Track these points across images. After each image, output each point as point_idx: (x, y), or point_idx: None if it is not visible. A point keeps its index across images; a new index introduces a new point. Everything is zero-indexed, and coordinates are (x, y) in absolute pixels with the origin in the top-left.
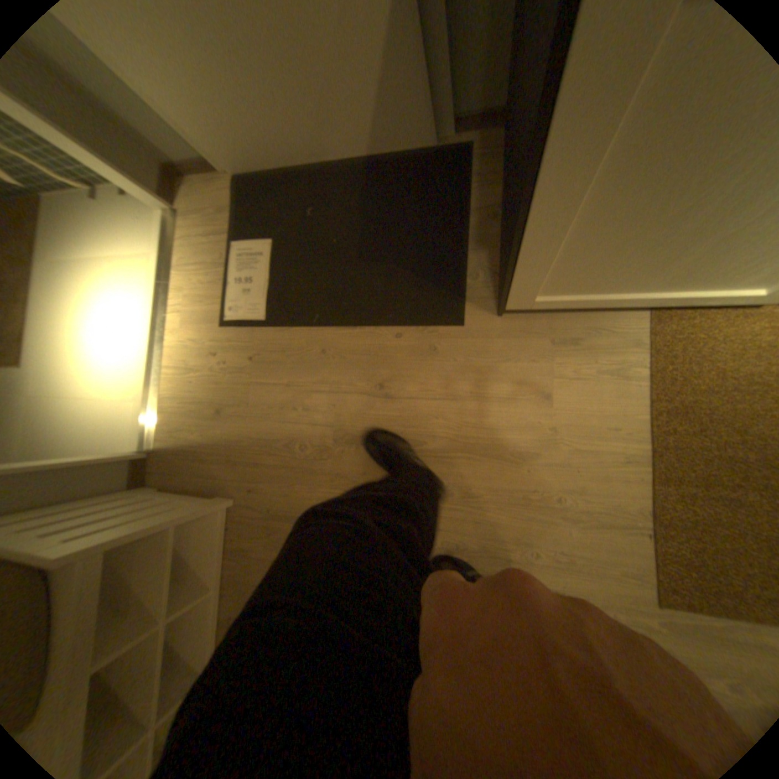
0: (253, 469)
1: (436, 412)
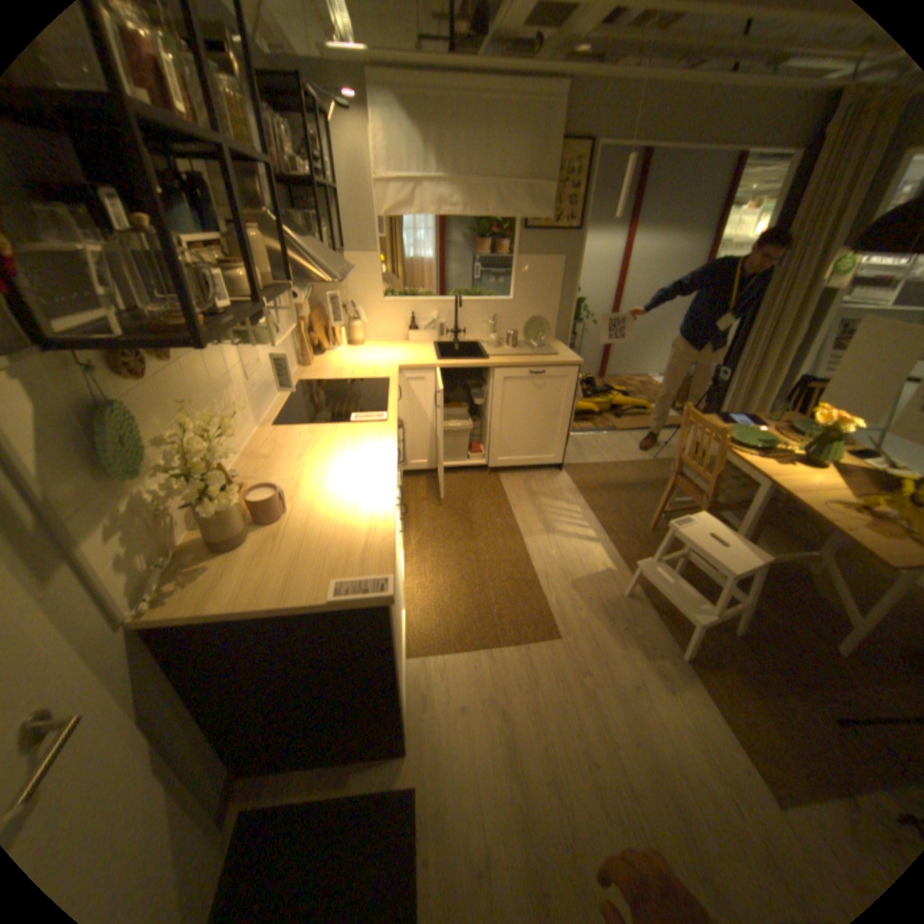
0: None
1: (493, 796)
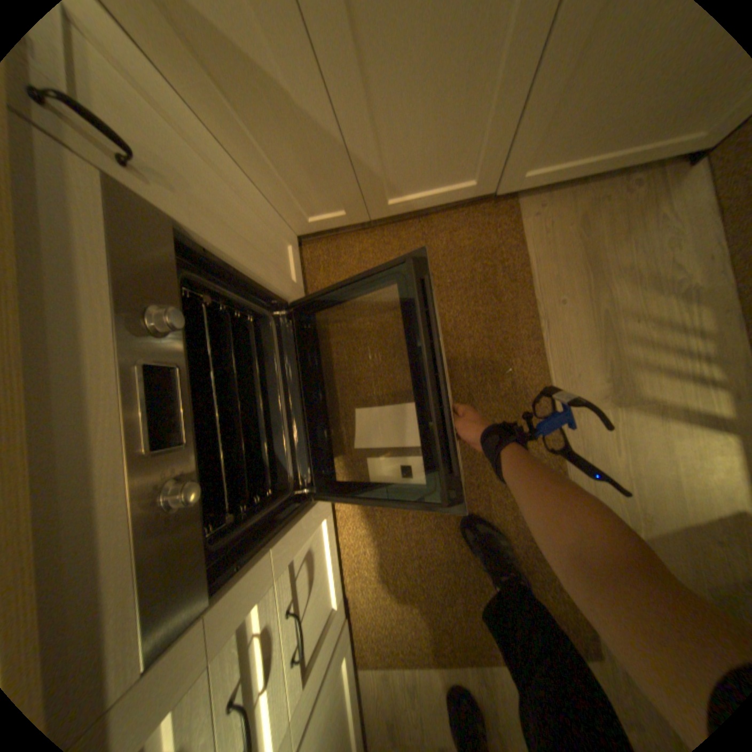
0: None
1: None
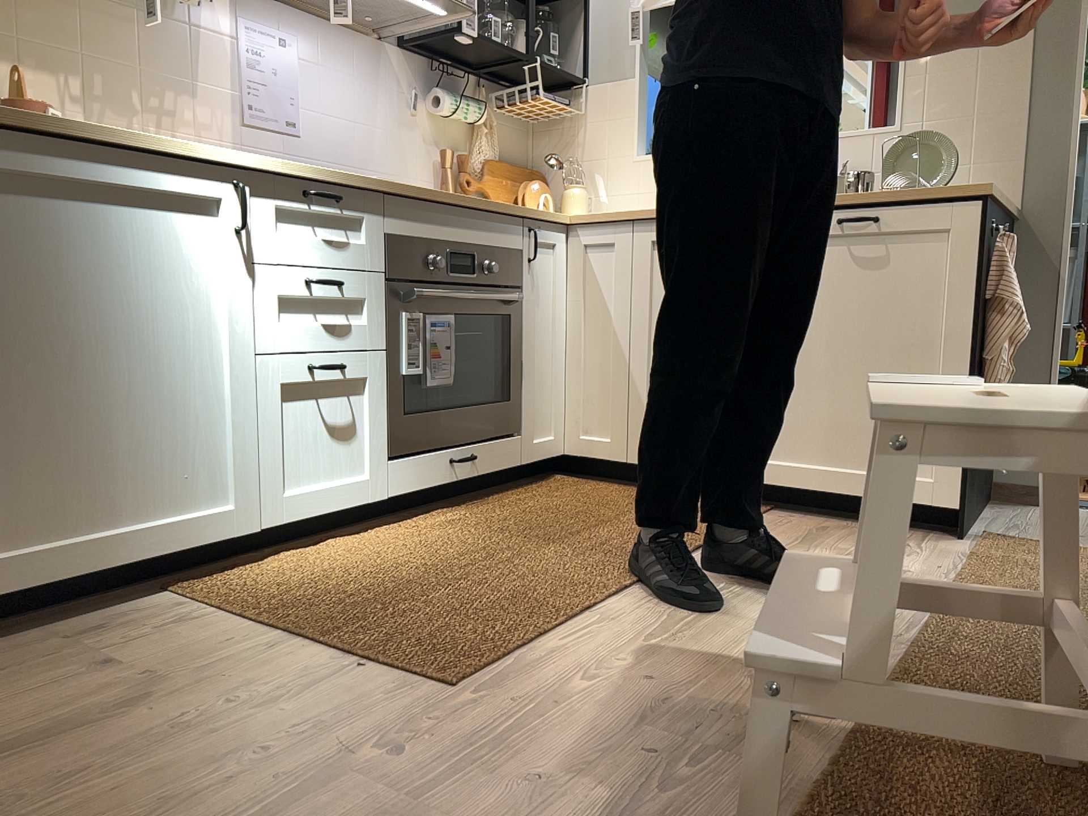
0: None
1: None
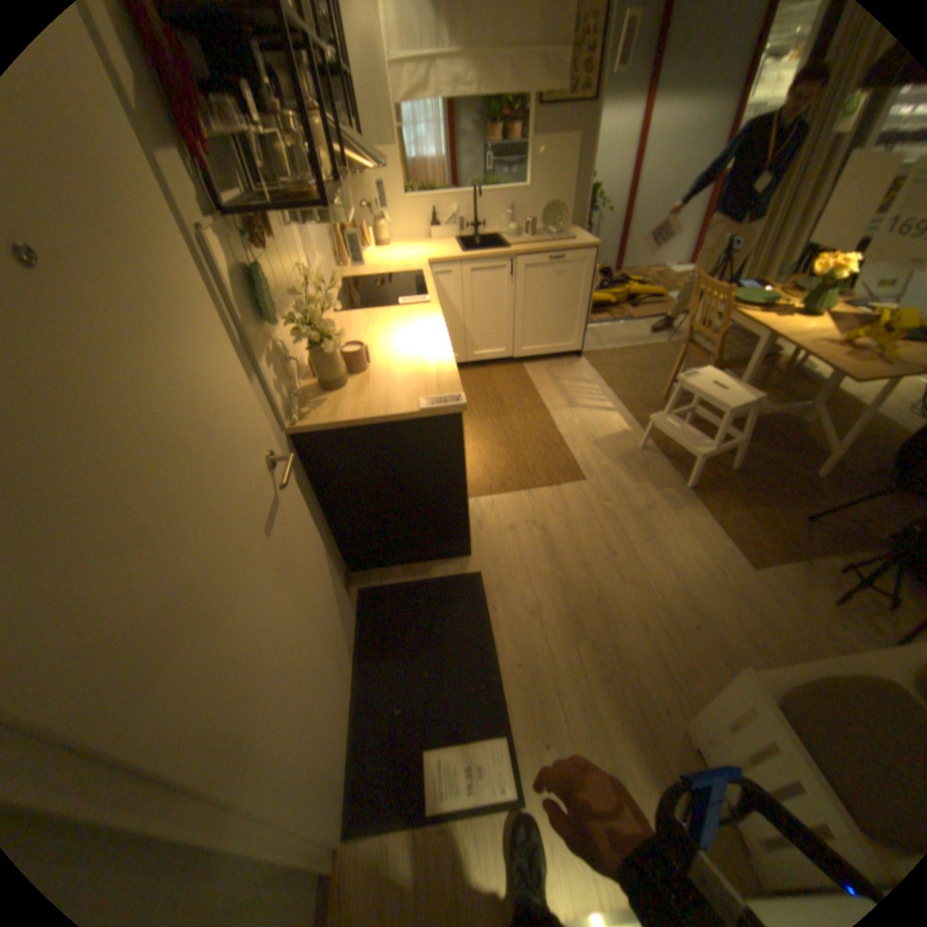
0: (648, 710)
1: (539, 574)
